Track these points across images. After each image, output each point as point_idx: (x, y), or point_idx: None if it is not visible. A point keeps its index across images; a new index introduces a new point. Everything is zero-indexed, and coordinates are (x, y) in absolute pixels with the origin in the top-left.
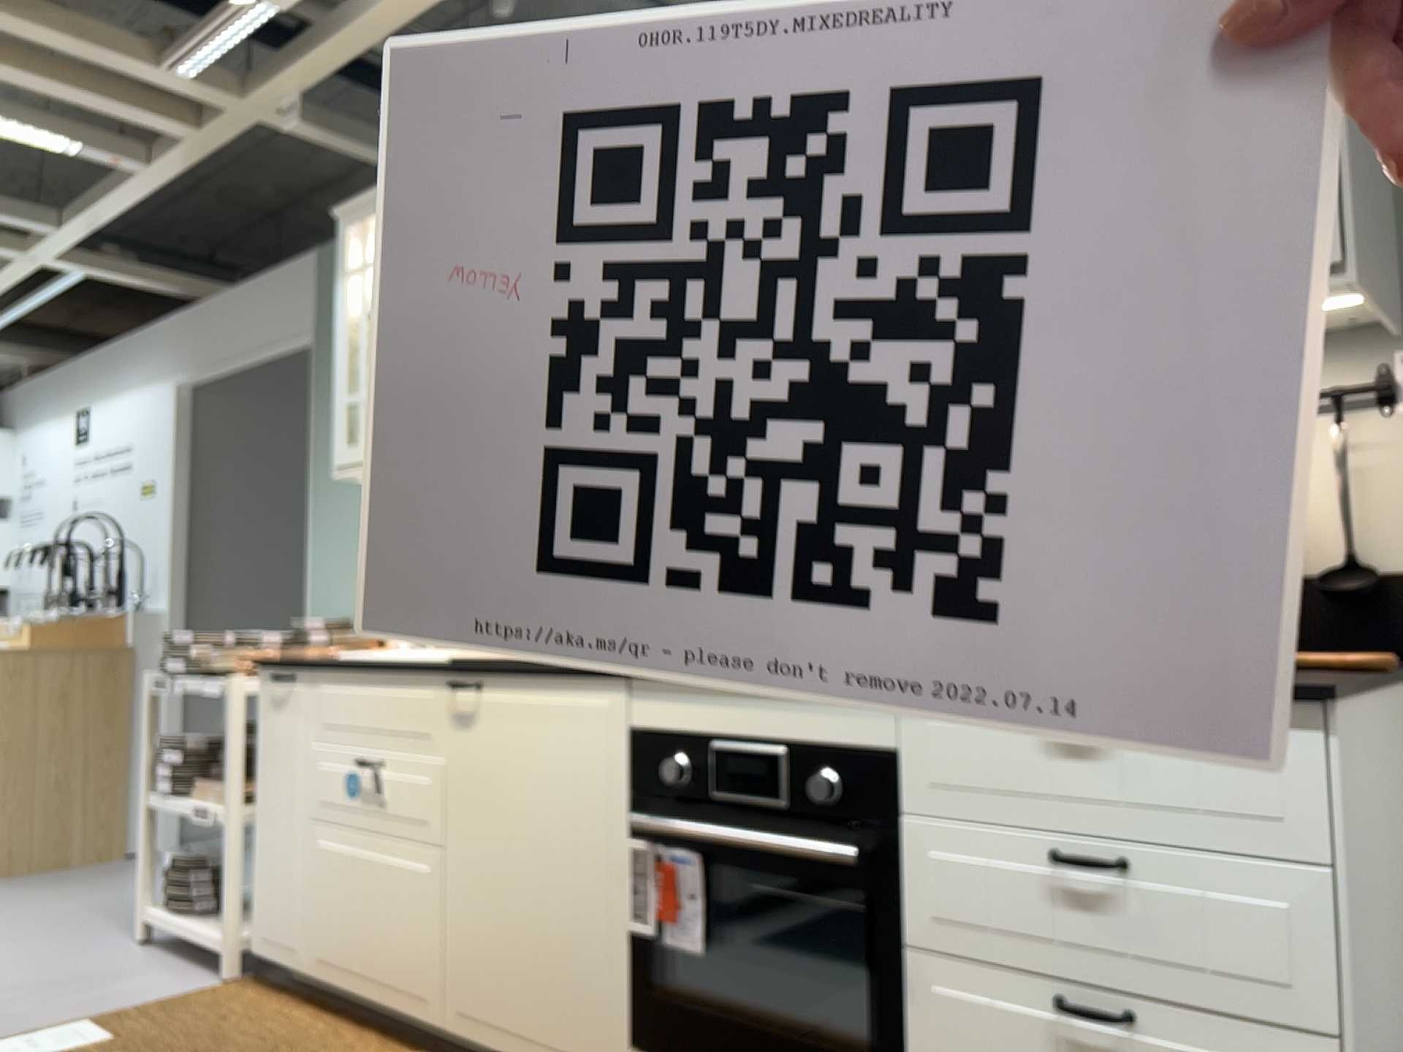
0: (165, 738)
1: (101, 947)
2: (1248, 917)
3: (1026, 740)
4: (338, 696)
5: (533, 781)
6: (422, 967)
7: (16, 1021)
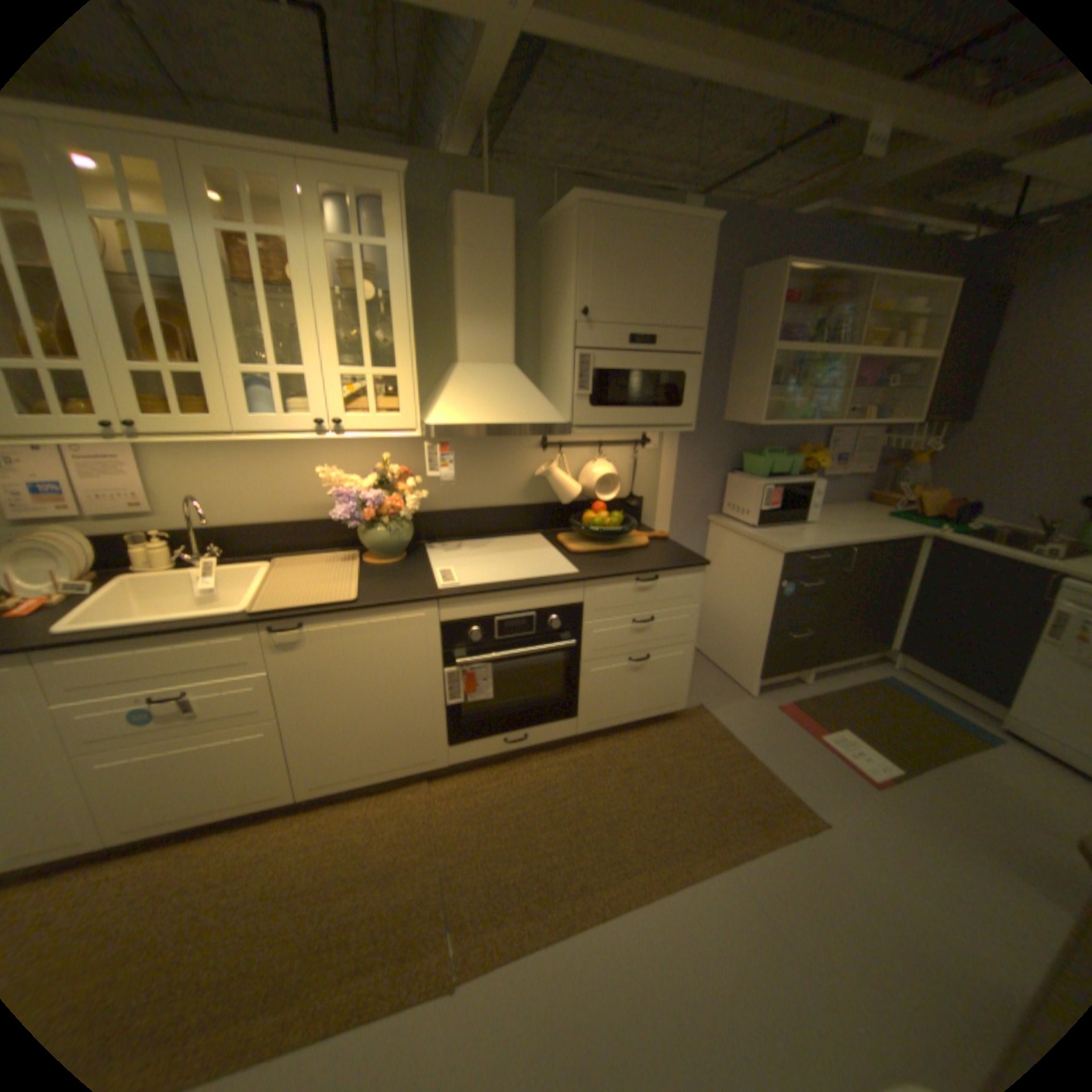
0: None
1: None
2: (679, 621)
3: (629, 590)
4: (93, 664)
5: (365, 663)
6: (269, 782)
7: None
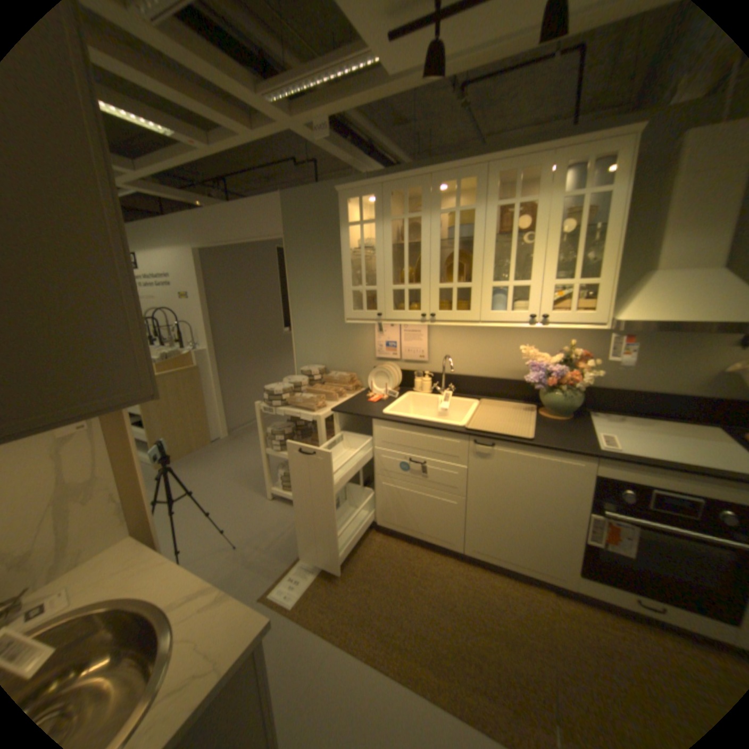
0: (273, 431)
1: (256, 505)
2: None
3: None
4: (393, 433)
5: (529, 485)
6: (453, 534)
7: (269, 562)
